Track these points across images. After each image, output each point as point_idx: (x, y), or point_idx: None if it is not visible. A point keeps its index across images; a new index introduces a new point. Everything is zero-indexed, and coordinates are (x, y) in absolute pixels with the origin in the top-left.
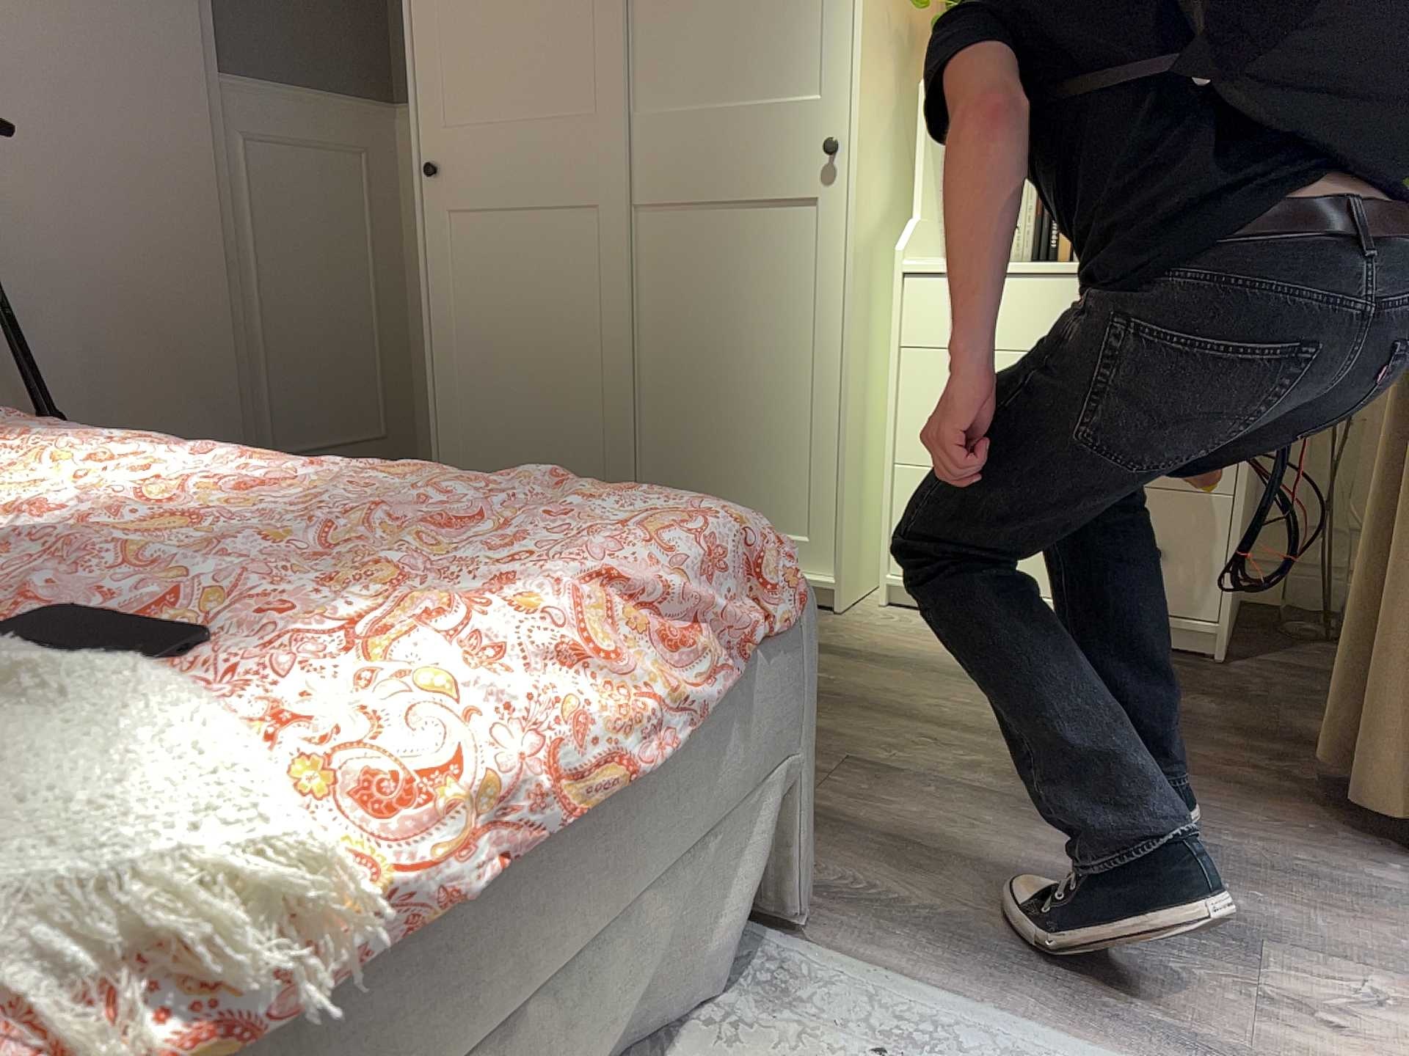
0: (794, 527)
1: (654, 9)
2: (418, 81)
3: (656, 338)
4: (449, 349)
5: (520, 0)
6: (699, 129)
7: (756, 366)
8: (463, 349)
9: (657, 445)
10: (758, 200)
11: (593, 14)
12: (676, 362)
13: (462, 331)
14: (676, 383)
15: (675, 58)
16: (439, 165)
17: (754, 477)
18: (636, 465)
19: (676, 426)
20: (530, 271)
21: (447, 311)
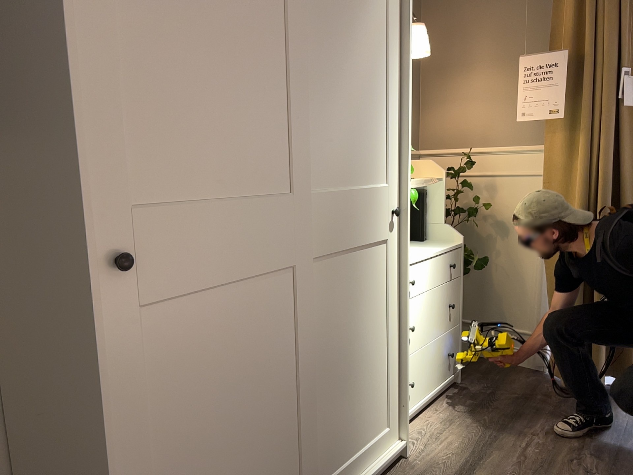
0: (382, 426)
1: (315, 116)
2: (89, 143)
3: (319, 352)
4: (140, 471)
5: (226, 80)
6: (342, 201)
7: (366, 343)
8: (156, 460)
9: (320, 430)
10: (367, 244)
11: (289, 110)
12: (330, 363)
13: (155, 438)
14: (330, 378)
15: (327, 152)
16: (125, 251)
17: (367, 412)
18: (313, 454)
19: (330, 408)
20: (236, 338)
21: (137, 424)
